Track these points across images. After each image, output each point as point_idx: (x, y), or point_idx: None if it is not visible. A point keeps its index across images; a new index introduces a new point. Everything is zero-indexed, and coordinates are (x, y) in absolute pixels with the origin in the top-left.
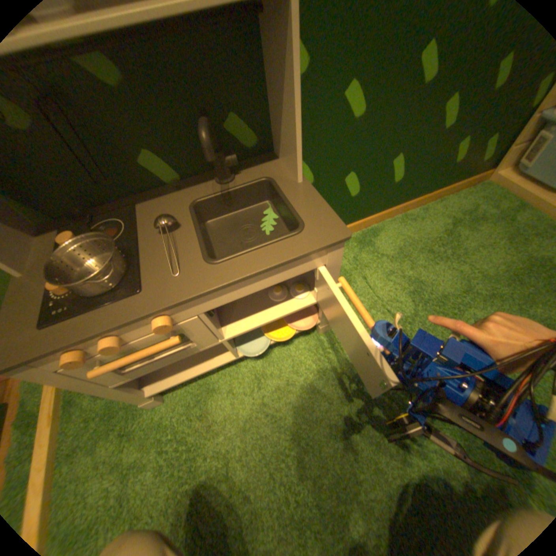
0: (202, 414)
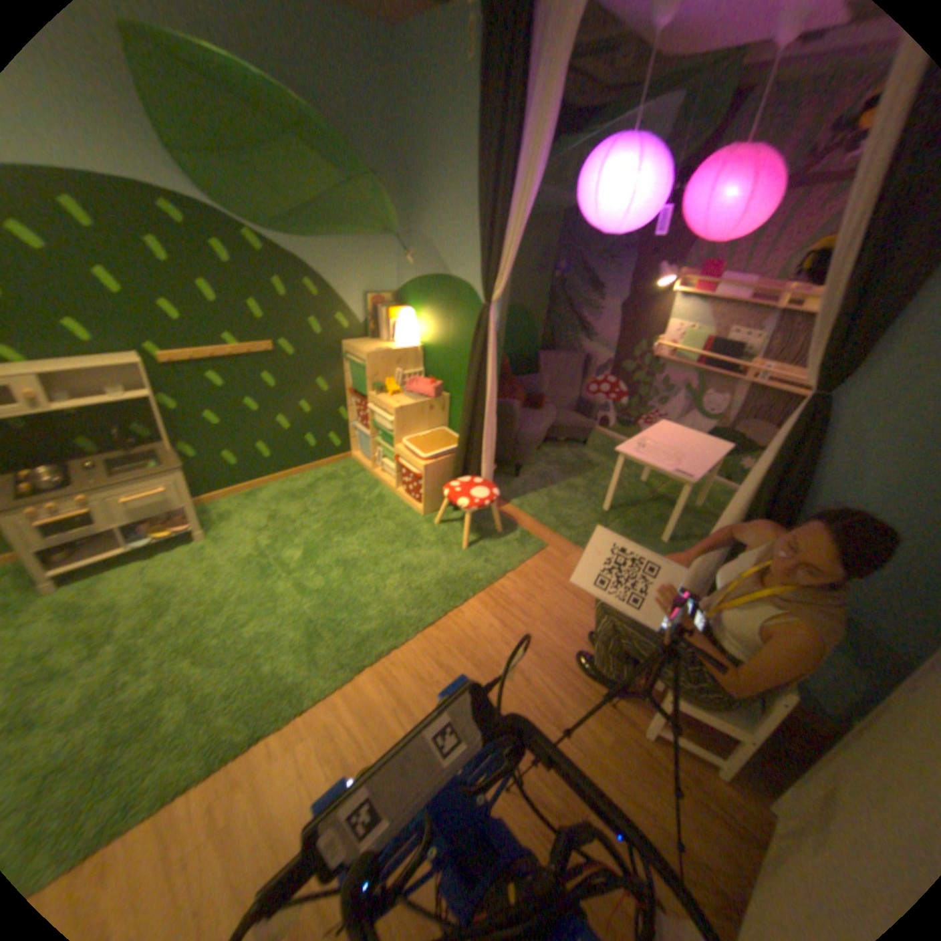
0: (89, 594)
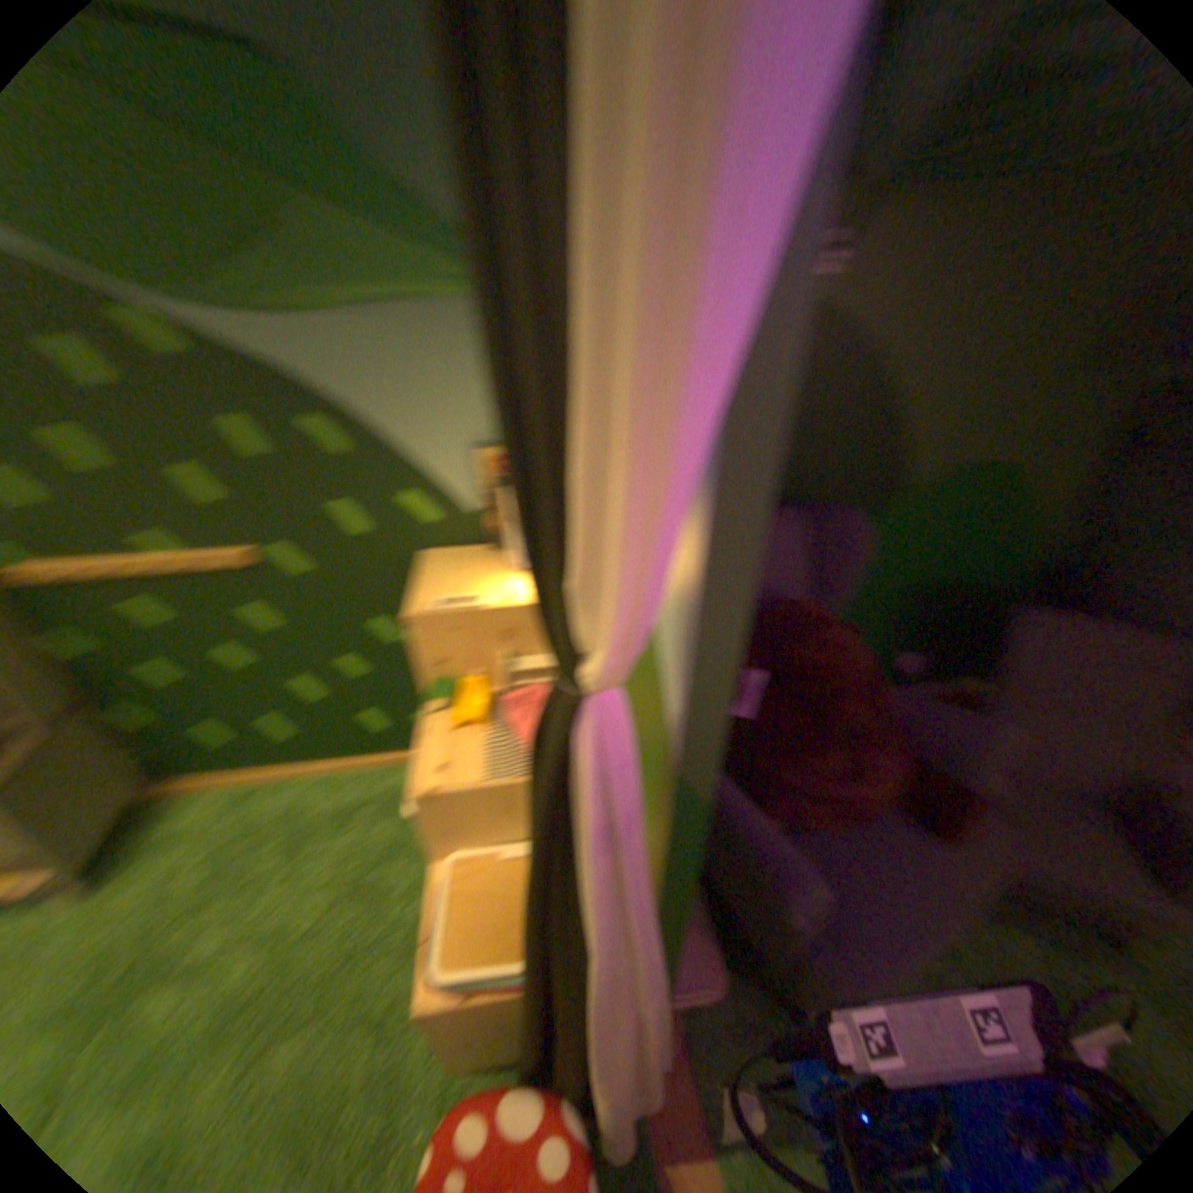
0: None
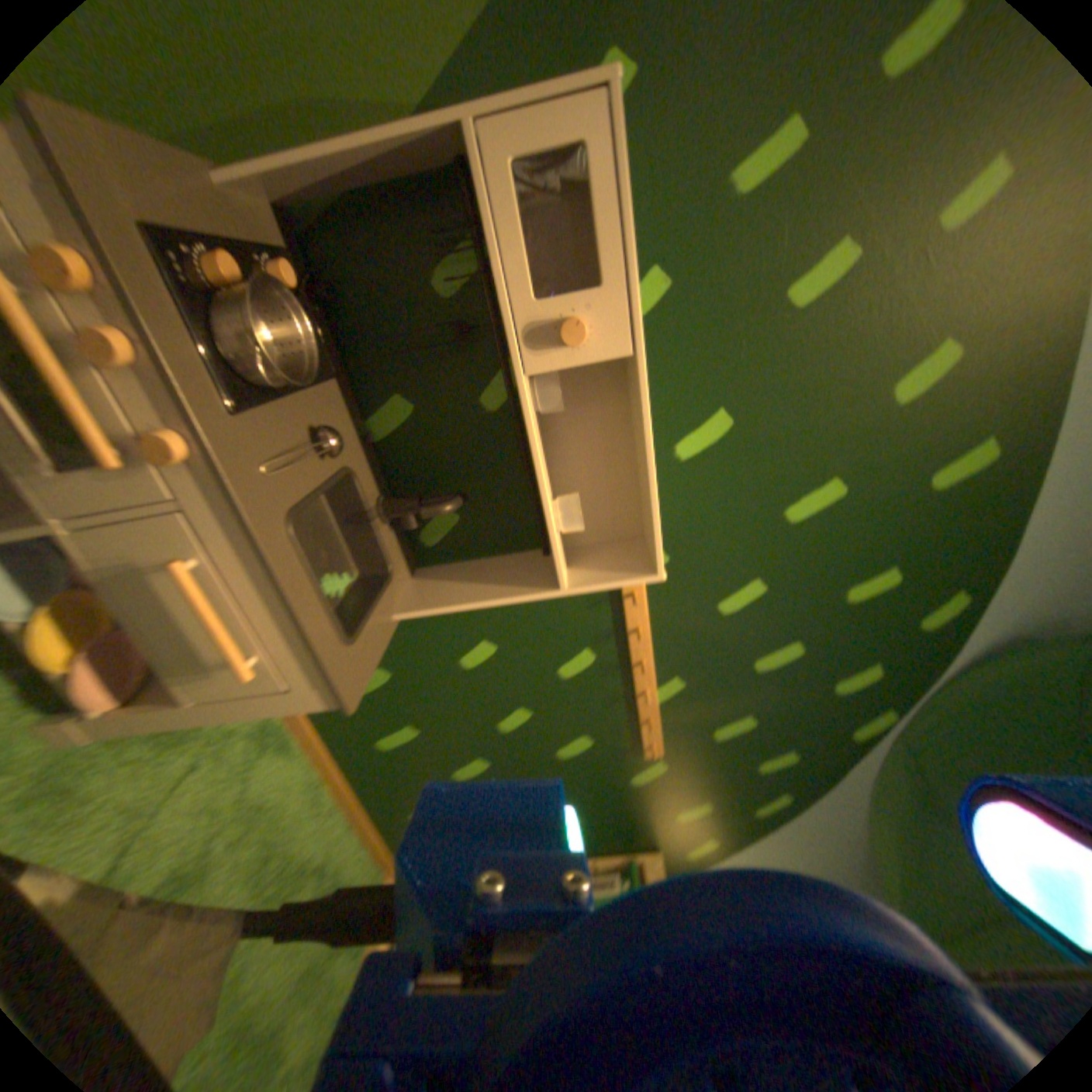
0: None
